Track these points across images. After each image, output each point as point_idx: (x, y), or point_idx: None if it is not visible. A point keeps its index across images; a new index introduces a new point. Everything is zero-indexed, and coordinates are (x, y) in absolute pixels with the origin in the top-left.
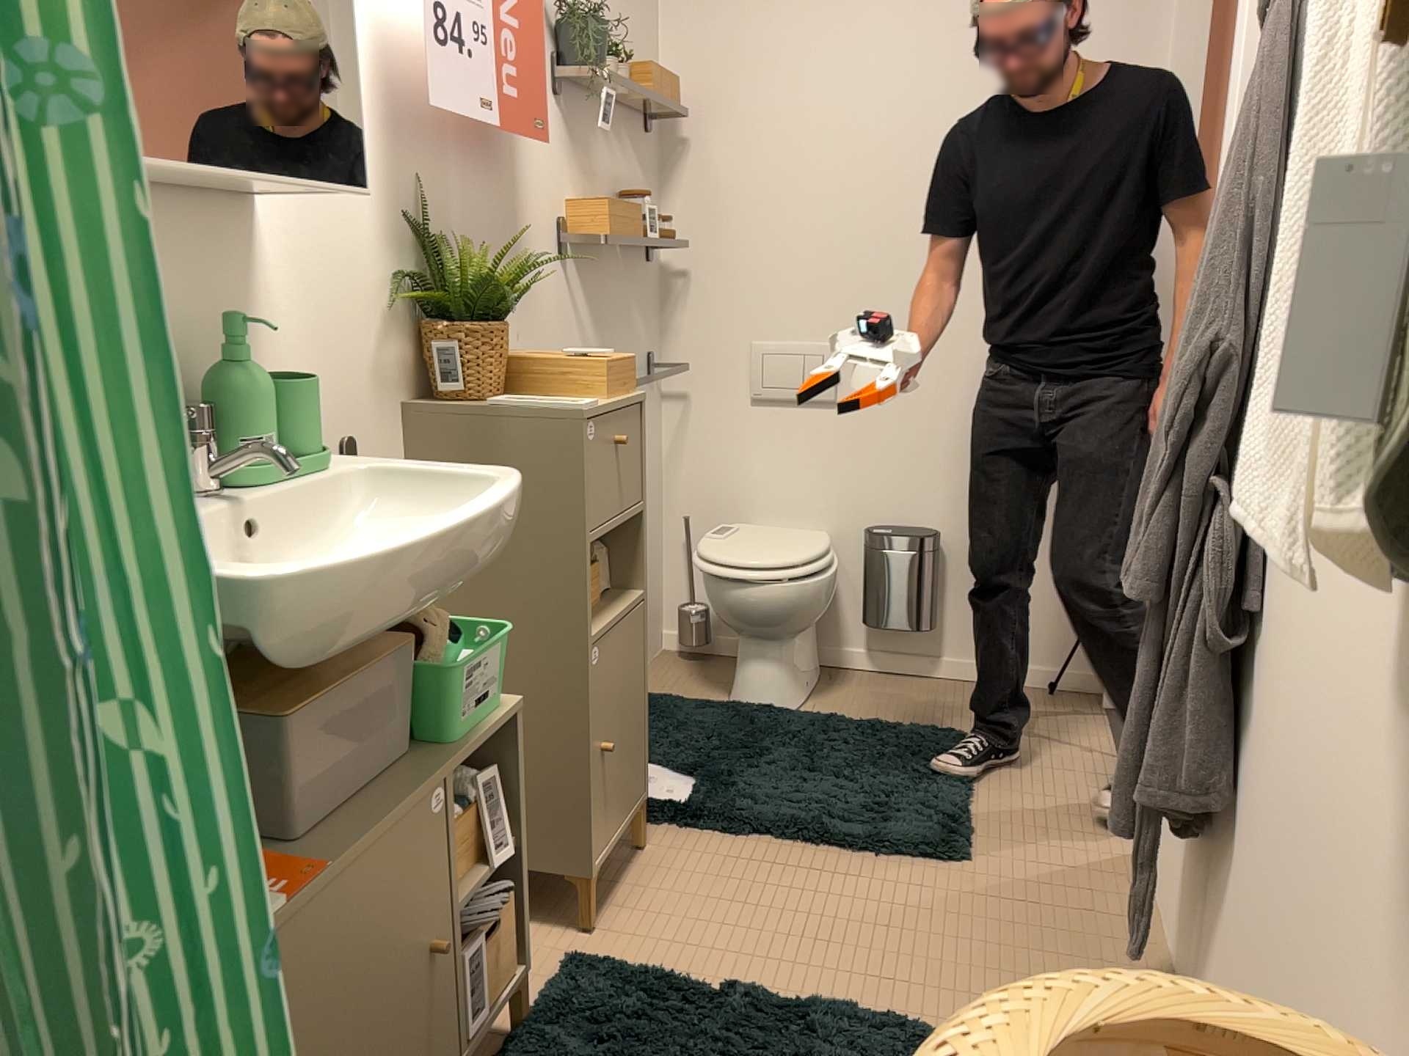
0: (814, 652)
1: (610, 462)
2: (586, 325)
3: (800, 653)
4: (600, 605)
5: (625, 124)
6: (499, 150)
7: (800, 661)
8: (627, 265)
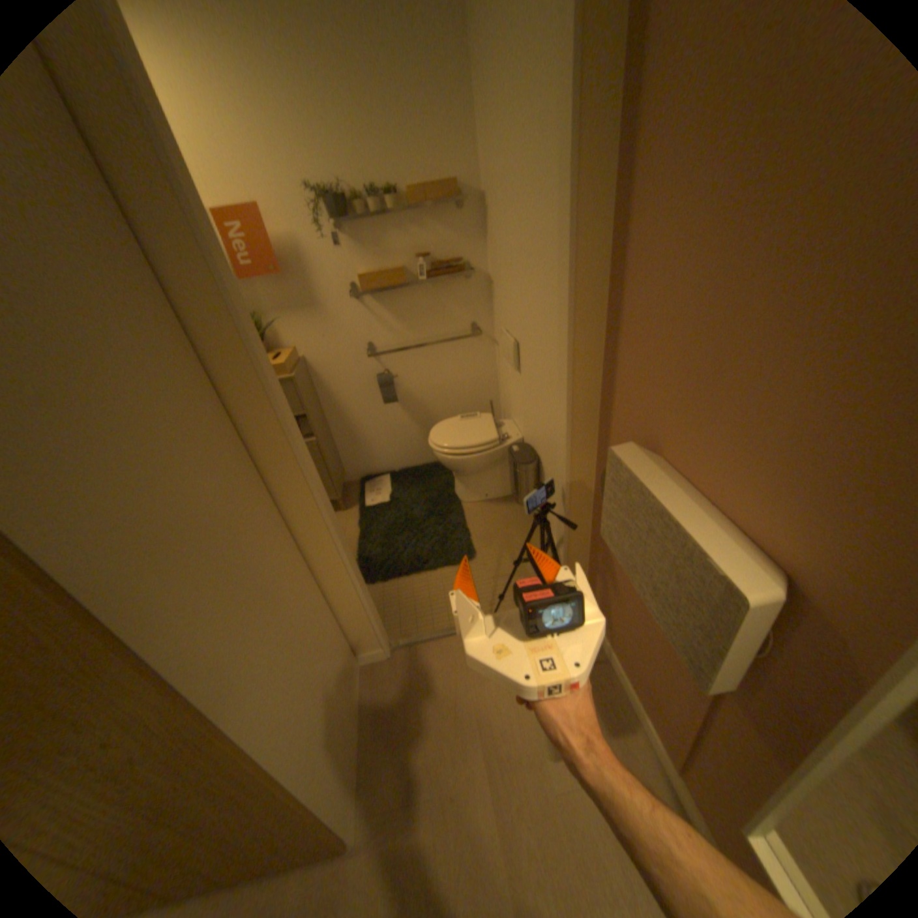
0: (500, 484)
1: None
2: (385, 321)
3: (477, 481)
4: None
5: (422, 210)
6: (286, 268)
7: (477, 484)
8: (434, 284)
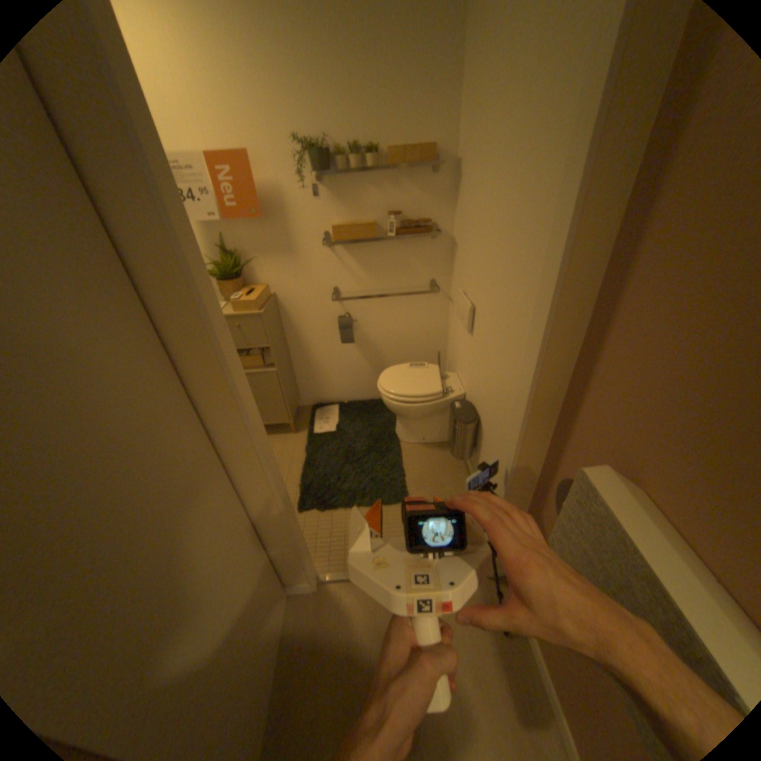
0: (438, 431)
1: (232, 332)
2: (352, 269)
3: (417, 426)
4: (258, 367)
5: (400, 171)
6: (268, 212)
7: (417, 428)
8: (401, 240)
